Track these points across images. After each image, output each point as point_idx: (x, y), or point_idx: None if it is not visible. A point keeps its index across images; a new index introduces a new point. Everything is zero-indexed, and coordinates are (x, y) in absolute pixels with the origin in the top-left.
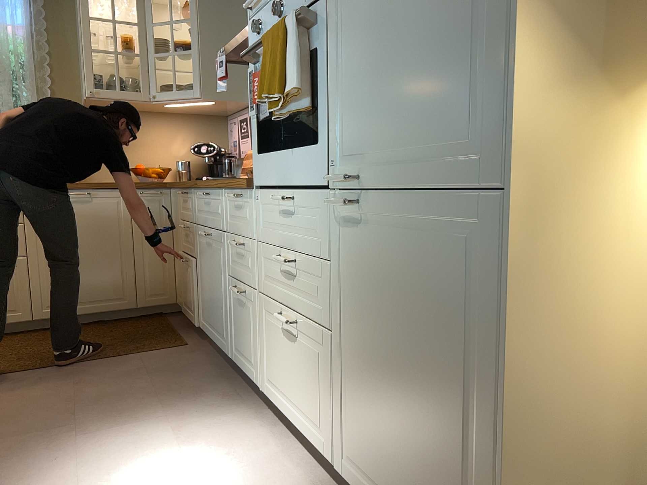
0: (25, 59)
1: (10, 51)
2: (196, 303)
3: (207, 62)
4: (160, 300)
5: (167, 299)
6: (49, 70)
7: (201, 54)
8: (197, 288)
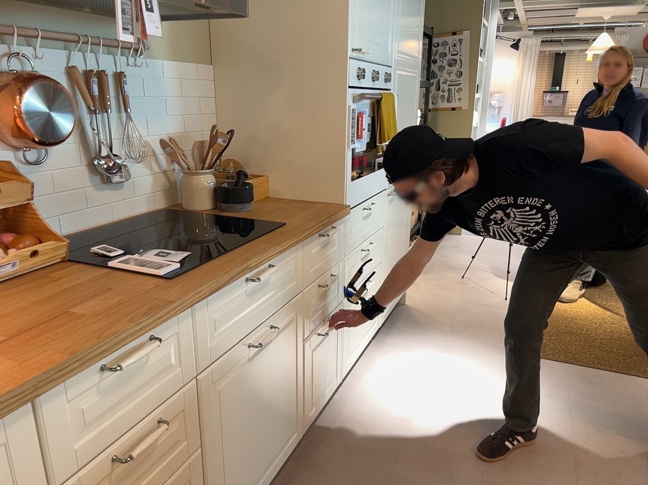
0: None
1: None
2: None
3: None
4: None
5: None
6: None
7: None
8: None
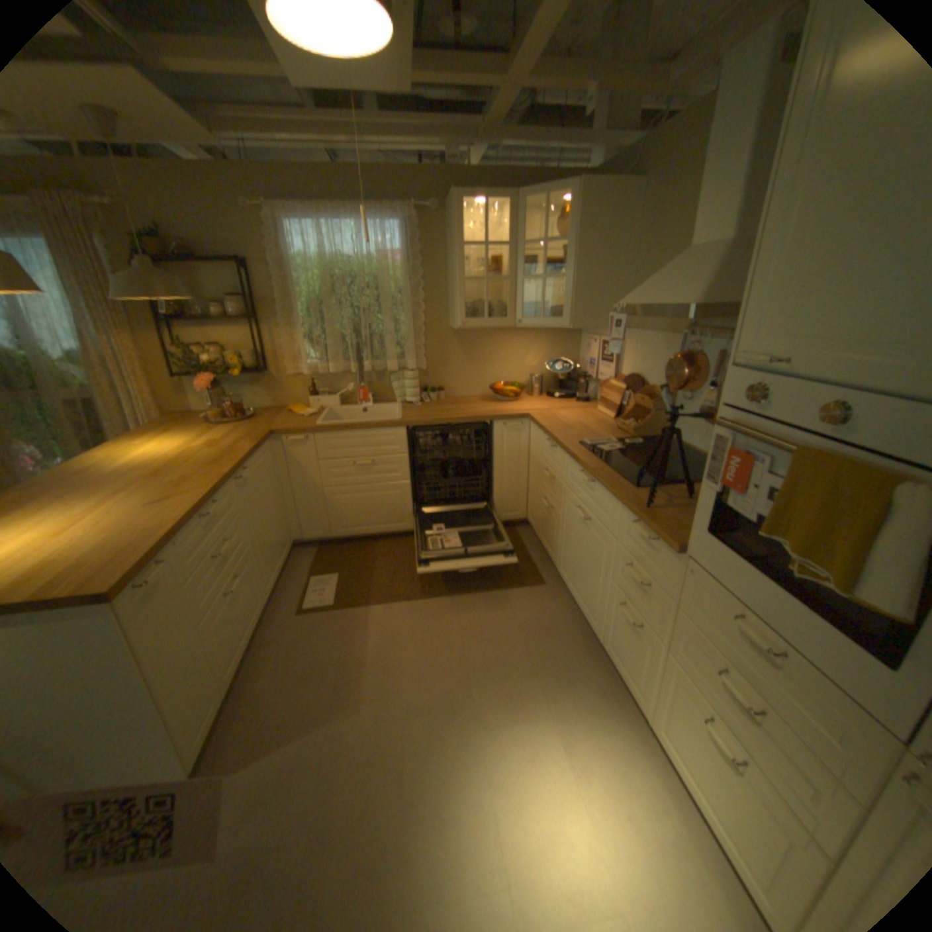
0: (402, 286)
1: (390, 278)
2: (555, 548)
3: (580, 288)
4: (512, 517)
5: (518, 516)
6: (422, 295)
7: (574, 279)
8: (558, 538)
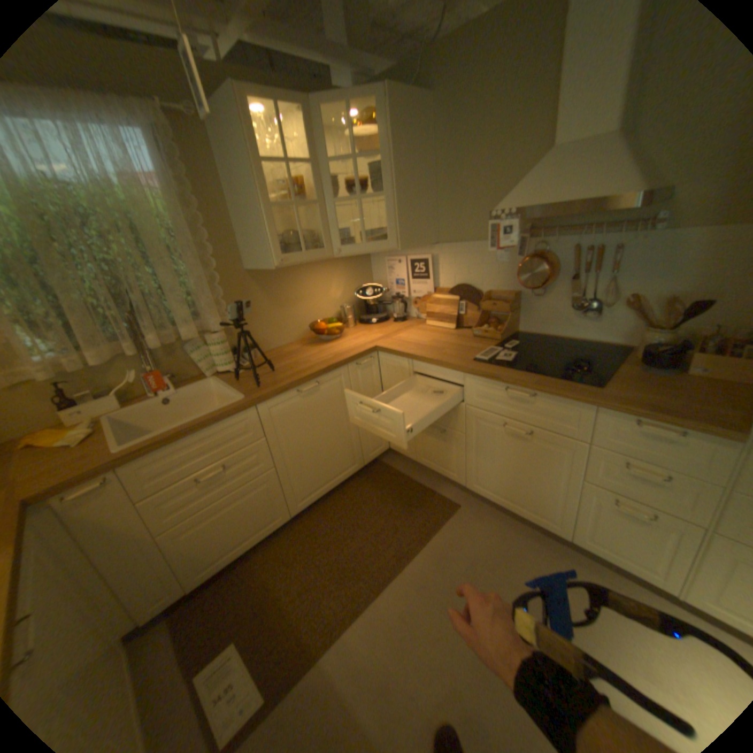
0: (171, 223)
1: (149, 214)
2: (457, 467)
3: (400, 205)
4: (379, 452)
5: (384, 448)
6: (204, 233)
7: (392, 196)
8: (463, 457)
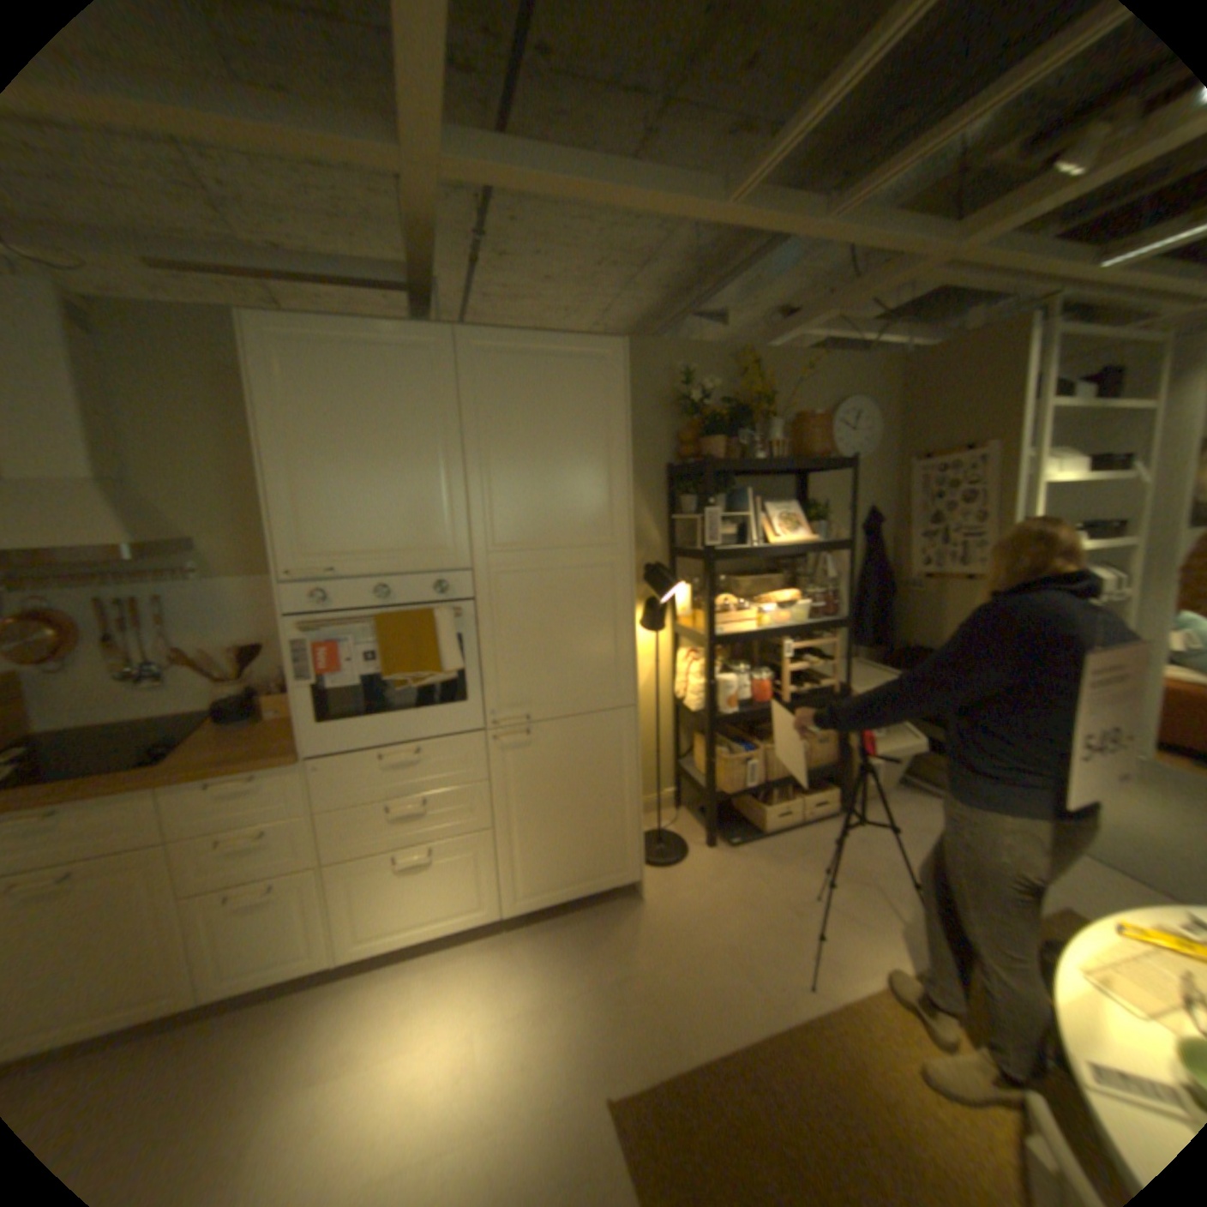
0: None
1: None
2: None
3: None
4: None
5: None
6: None
7: None
8: None
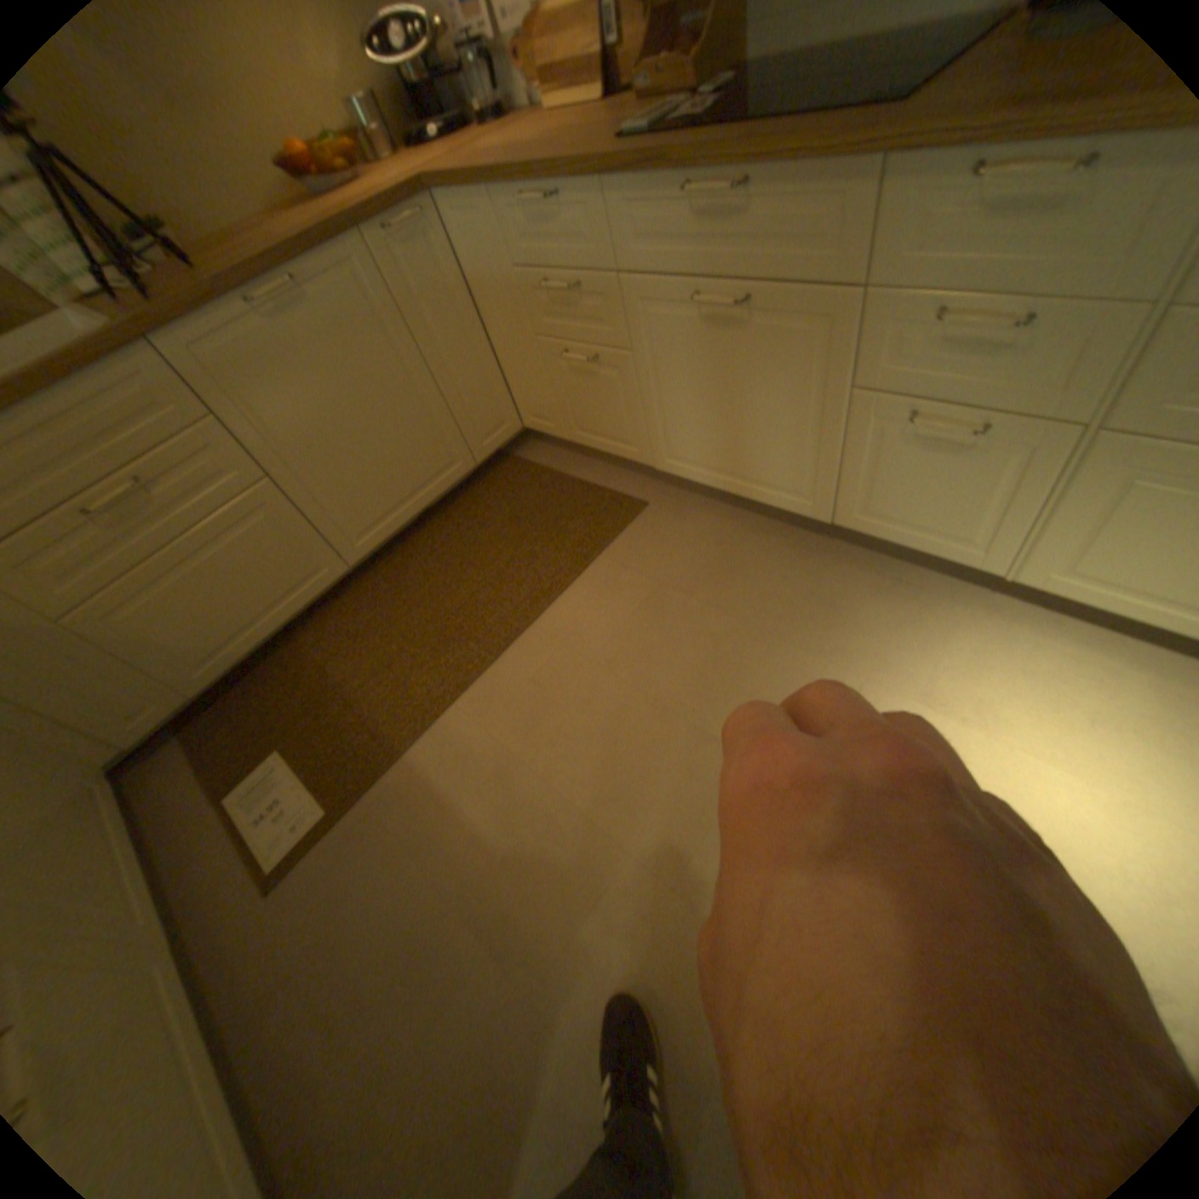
0: None
1: None
2: (633, 431)
3: None
4: (501, 436)
5: (510, 428)
6: None
7: None
8: (638, 405)
